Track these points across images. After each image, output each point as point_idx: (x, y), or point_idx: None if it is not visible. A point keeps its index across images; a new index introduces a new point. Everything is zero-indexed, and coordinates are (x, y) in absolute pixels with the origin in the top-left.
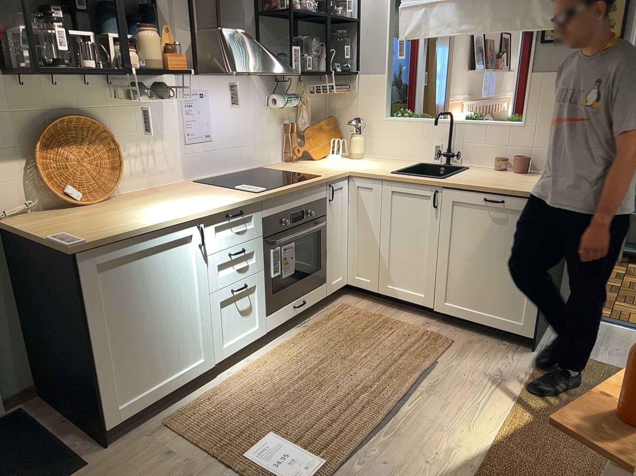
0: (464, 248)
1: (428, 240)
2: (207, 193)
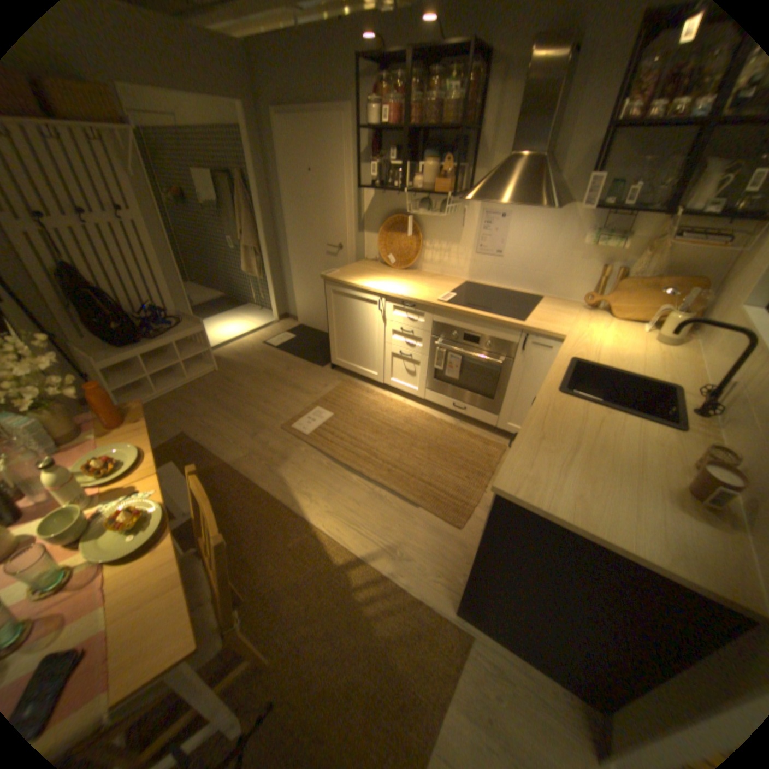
0: None
1: None
2: (432, 288)
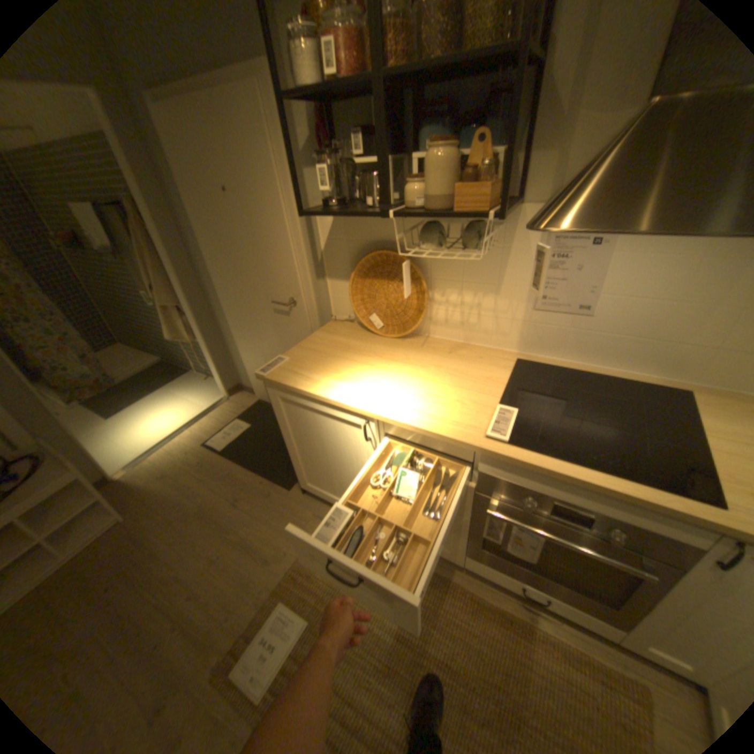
0: None
1: None
2: (462, 388)
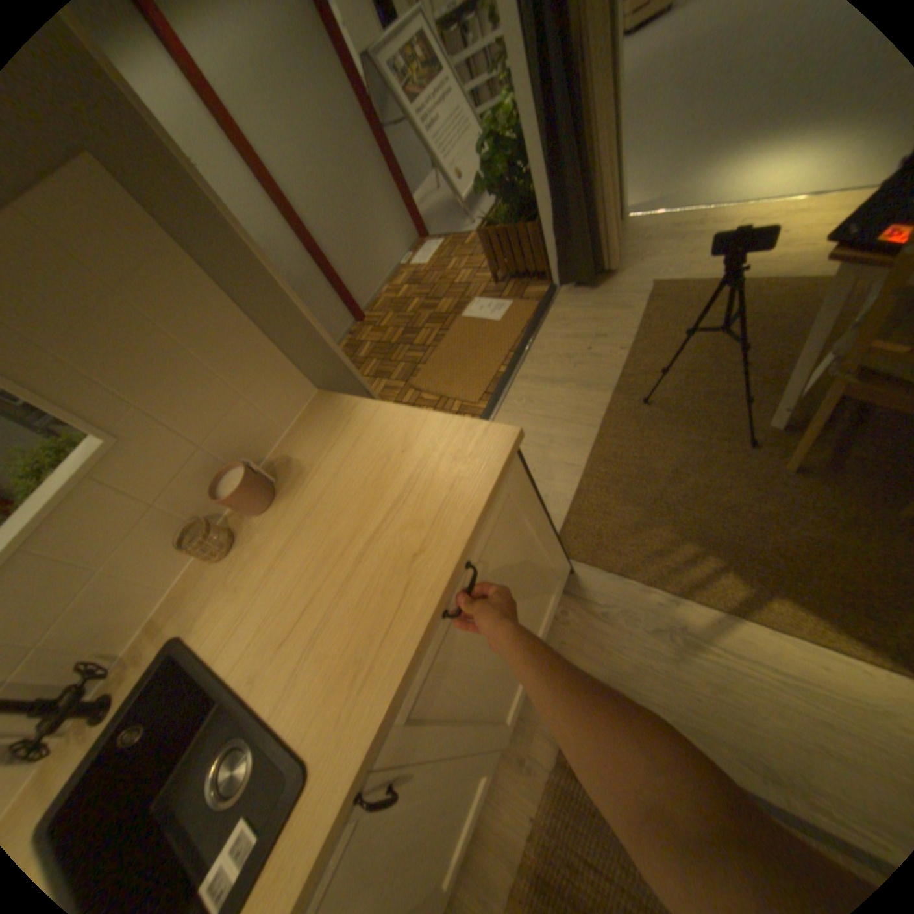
0: (474, 688)
1: (427, 798)
2: None
